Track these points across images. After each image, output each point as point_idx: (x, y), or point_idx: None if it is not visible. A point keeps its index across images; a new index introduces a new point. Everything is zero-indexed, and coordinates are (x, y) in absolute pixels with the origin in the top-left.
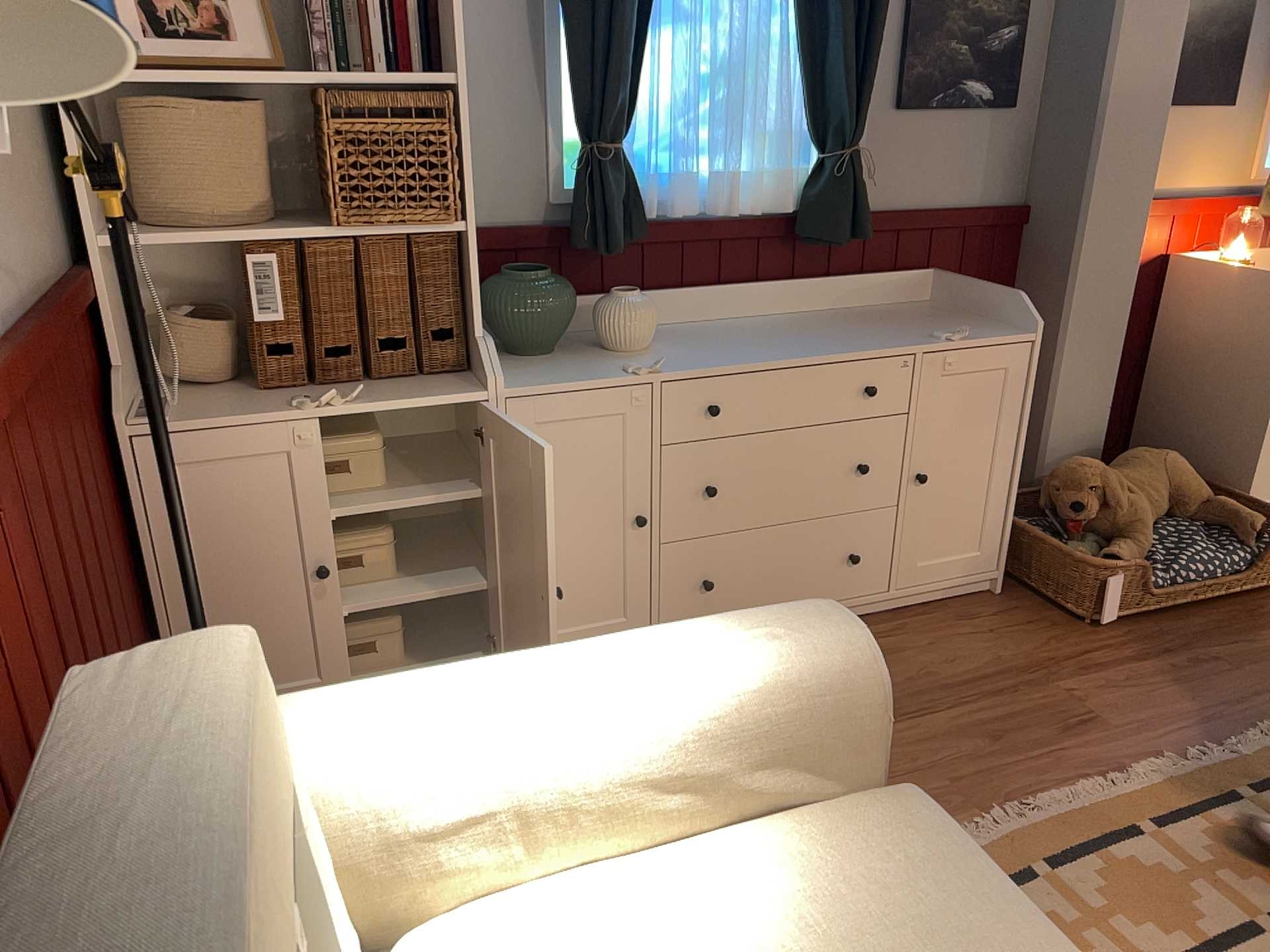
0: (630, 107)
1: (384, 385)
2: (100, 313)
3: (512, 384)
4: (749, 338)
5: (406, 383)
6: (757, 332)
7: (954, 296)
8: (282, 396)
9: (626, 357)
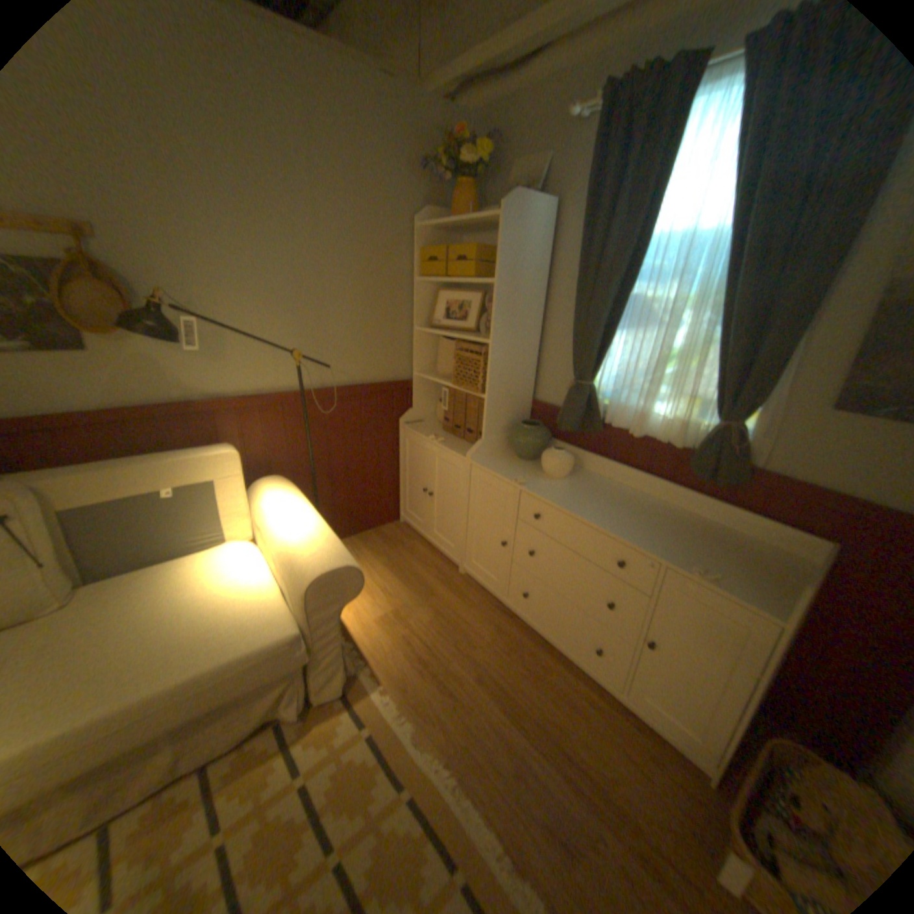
0: (597, 366)
1: (462, 443)
2: (413, 392)
3: (480, 461)
4: (609, 502)
5: (467, 446)
6: (625, 503)
7: (827, 572)
8: (441, 433)
9: (538, 476)
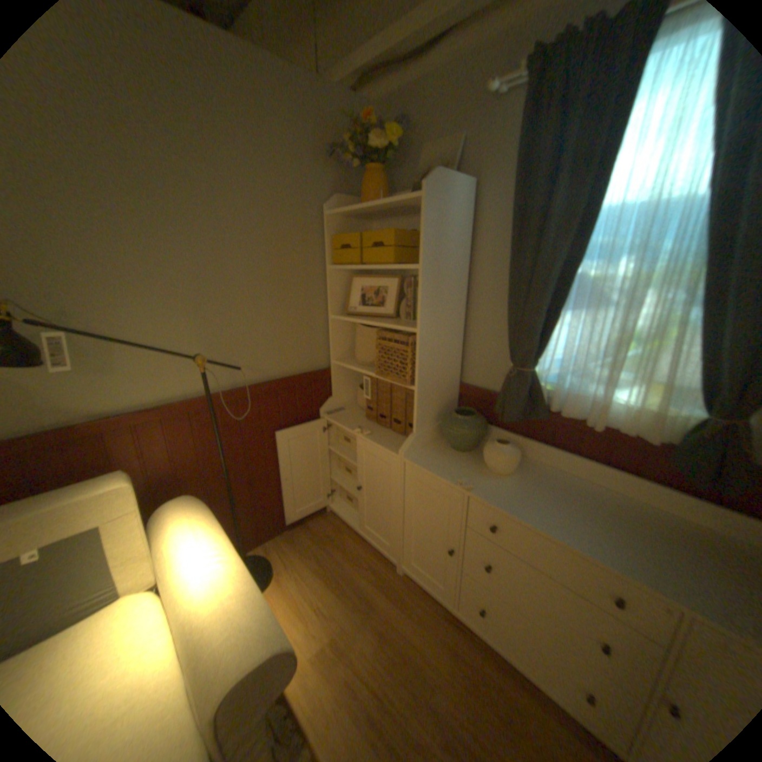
0: (541, 351)
1: (391, 434)
2: (333, 380)
3: (415, 458)
4: (575, 507)
5: (396, 437)
6: (593, 506)
7: None
8: (366, 423)
9: (483, 475)
